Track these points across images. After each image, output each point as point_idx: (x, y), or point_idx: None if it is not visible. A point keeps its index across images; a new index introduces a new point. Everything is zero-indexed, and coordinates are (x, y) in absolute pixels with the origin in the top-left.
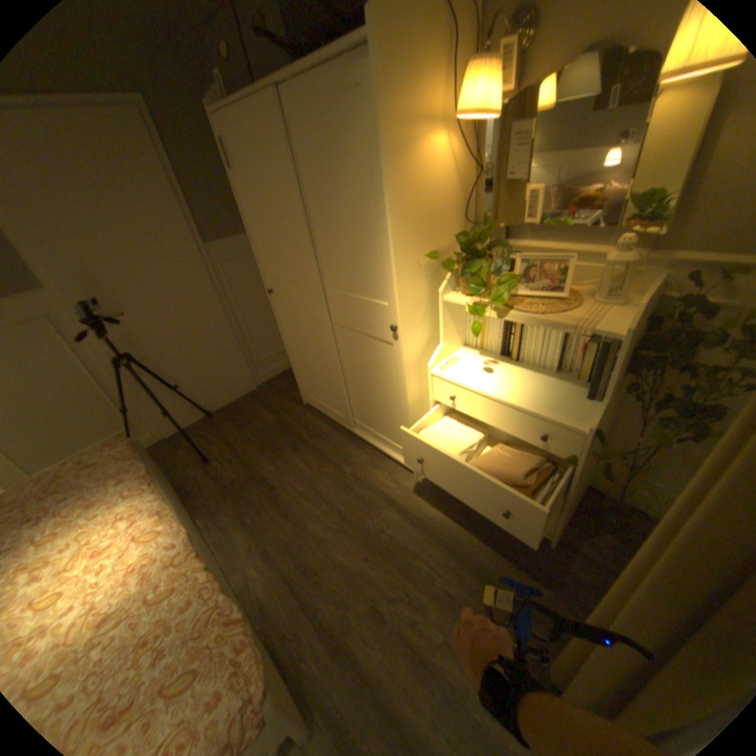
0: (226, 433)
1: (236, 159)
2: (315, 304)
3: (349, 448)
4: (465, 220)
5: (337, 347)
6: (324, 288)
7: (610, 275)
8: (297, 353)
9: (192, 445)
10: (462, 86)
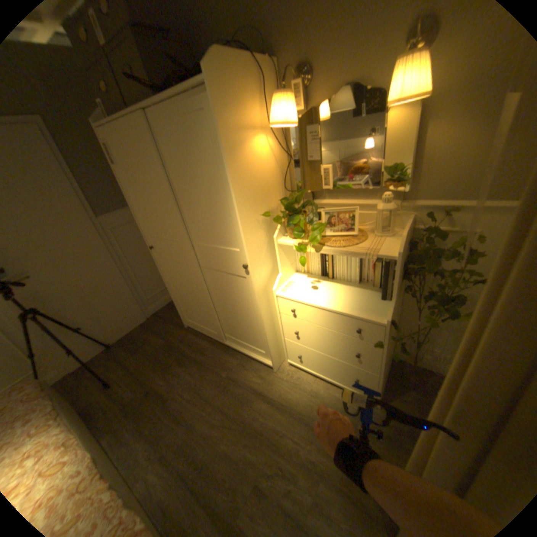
0: (122, 359)
1: (117, 157)
2: (186, 254)
3: (223, 356)
4: (285, 189)
5: (206, 283)
6: (192, 242)
7: (381, 218)
8: (176, 290)
9: (94, 374)
10: (271, 107)
